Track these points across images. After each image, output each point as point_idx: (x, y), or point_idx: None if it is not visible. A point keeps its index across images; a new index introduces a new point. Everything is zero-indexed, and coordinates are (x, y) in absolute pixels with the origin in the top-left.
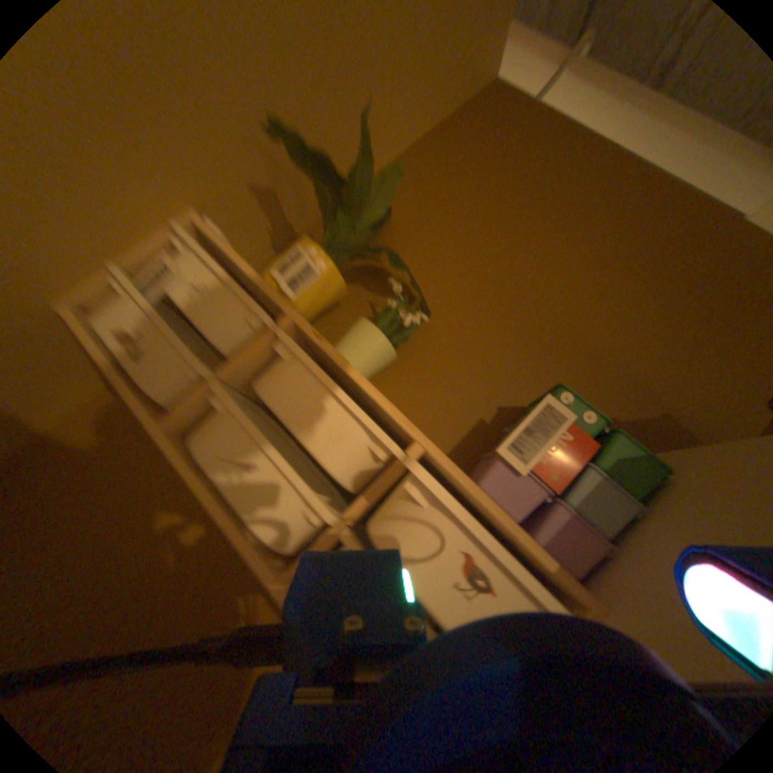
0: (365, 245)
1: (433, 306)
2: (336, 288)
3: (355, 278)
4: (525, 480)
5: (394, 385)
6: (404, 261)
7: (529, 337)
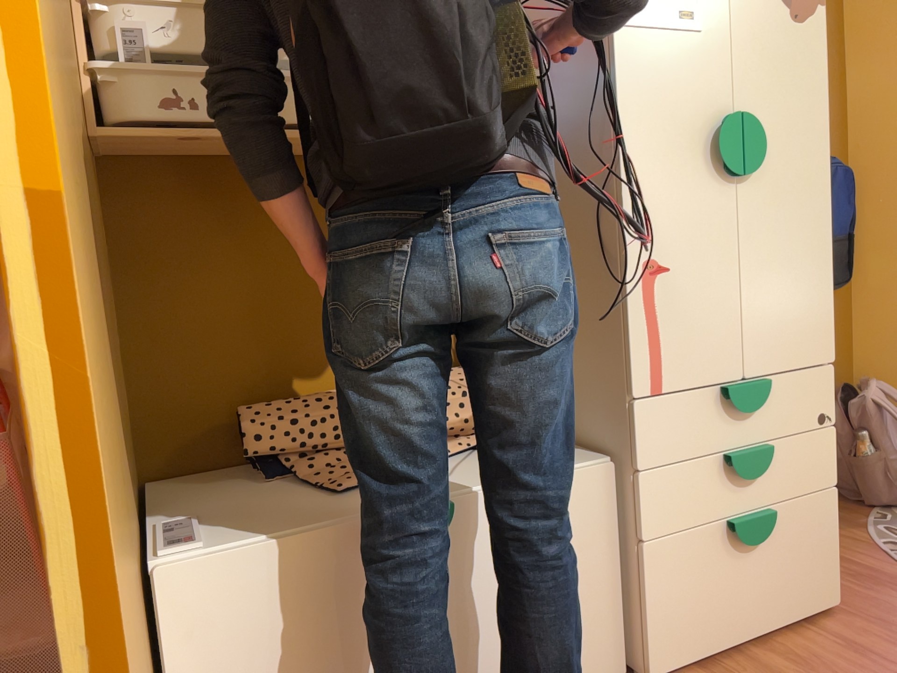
0: None
1: None
2: None
3: None
4: None
5: None
6: None
7: None
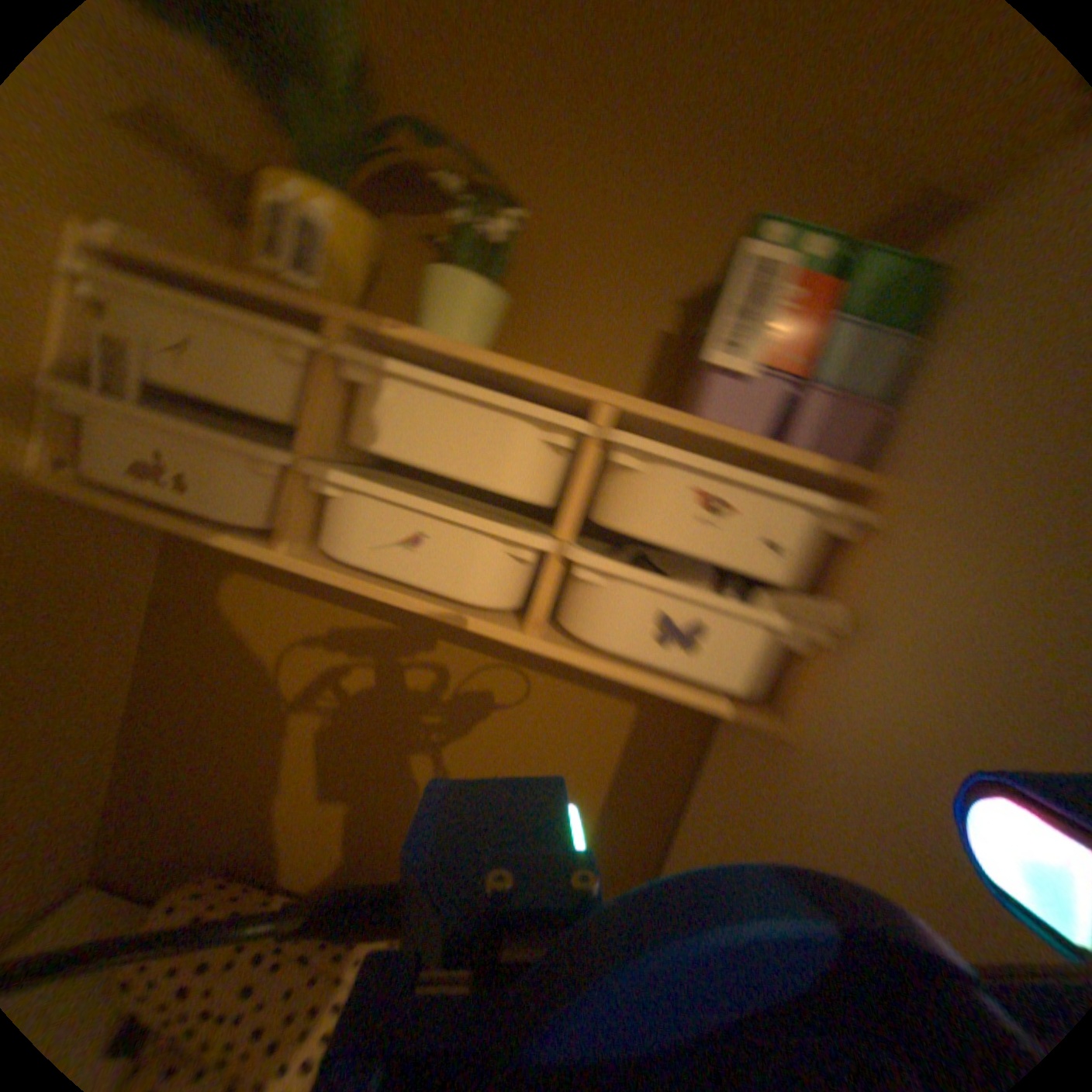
0: (362, 125)
1: (519, 185)
2: (363, 230)
3: (376, 199)
4: (756, 380)
5: (523, 344)
6: (435, 124)
7: (684, 162)
